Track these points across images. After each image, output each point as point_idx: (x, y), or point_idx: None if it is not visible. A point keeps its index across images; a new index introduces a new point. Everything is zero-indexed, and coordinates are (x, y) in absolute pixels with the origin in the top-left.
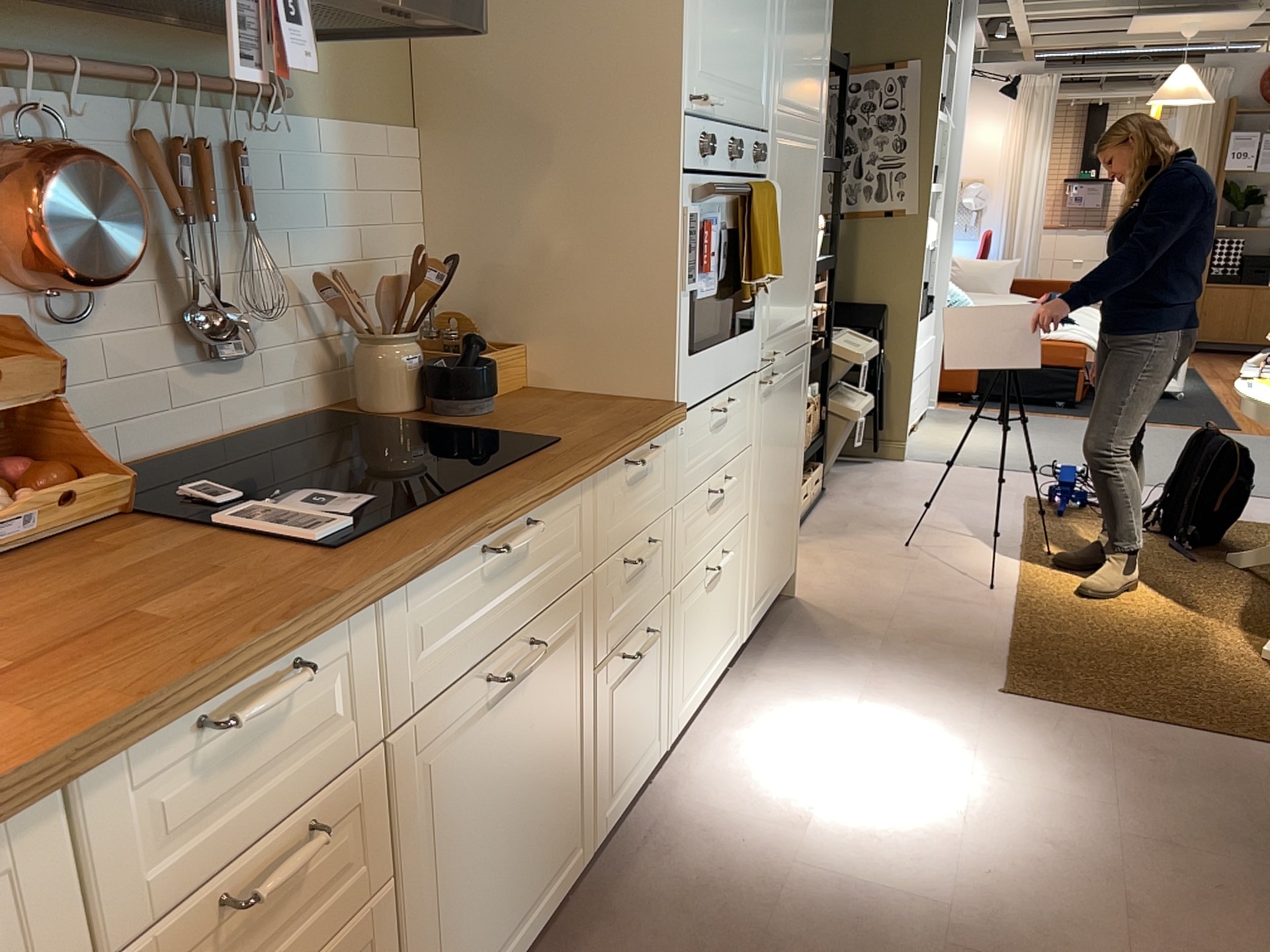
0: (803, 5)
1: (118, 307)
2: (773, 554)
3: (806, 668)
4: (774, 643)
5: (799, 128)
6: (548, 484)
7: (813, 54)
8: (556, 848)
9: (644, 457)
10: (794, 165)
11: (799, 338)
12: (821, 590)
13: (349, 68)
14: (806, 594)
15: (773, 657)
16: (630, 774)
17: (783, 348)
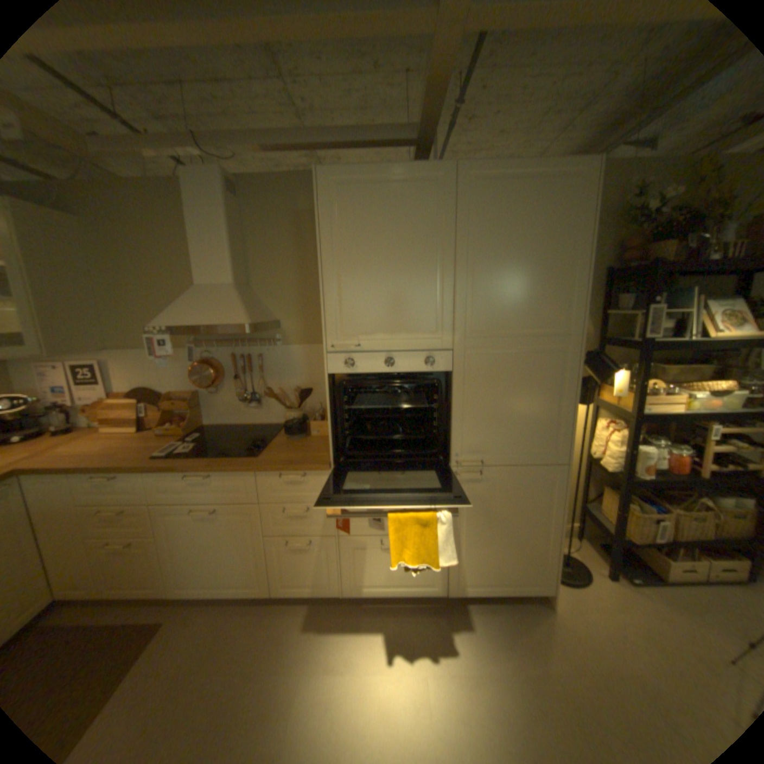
0: (506, 274)
1: (226, 391)
2: (498, 570)
3: (473, 640)
4: (490, 616)
5: (511, 341)
6: (213, 468)
7: (537, 296)
8: (240, 580)
9: (284, 476)
10: (502, 363)
11: (535, 460)
12: (580, 623)
13: (307, 329)
14: (565, 617)
15: (473, 620)
16: (301, 588)
17: (497, 461)
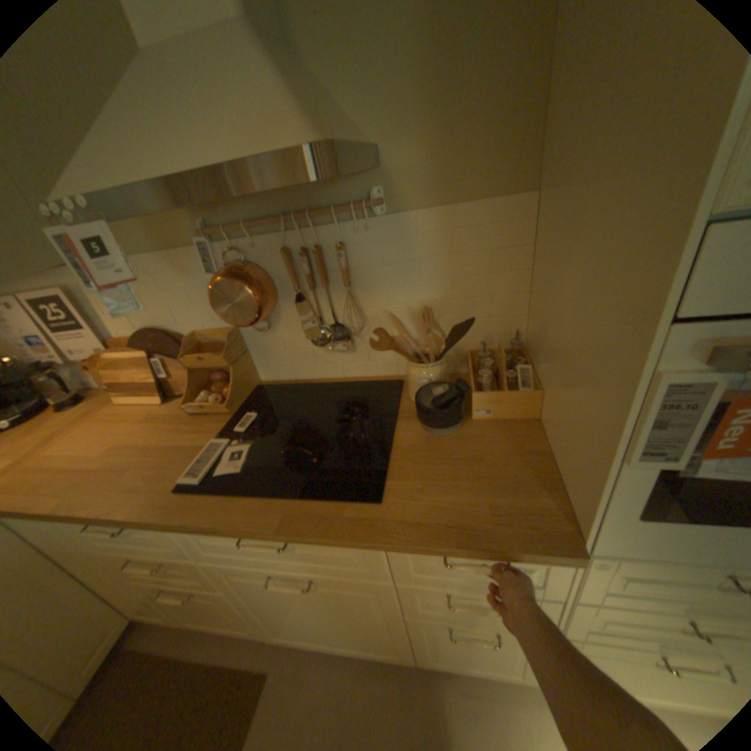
0: None
1: (287, 323)
2: None
3: None
4: None
5: None
6: (293, 535)
7: None
8: (368, 647)
9: (462, 564)
10: None
11: None
12: None
13: (451, 158)
14: None
15: None
16: (472, 669)
17: None
